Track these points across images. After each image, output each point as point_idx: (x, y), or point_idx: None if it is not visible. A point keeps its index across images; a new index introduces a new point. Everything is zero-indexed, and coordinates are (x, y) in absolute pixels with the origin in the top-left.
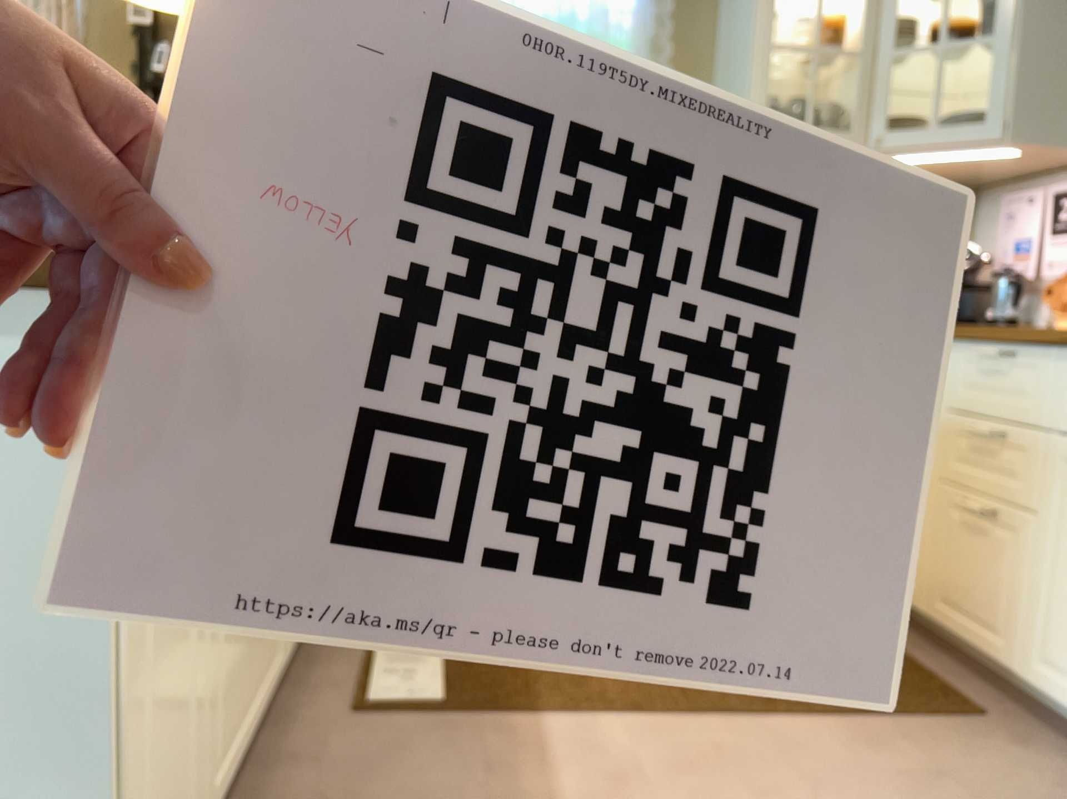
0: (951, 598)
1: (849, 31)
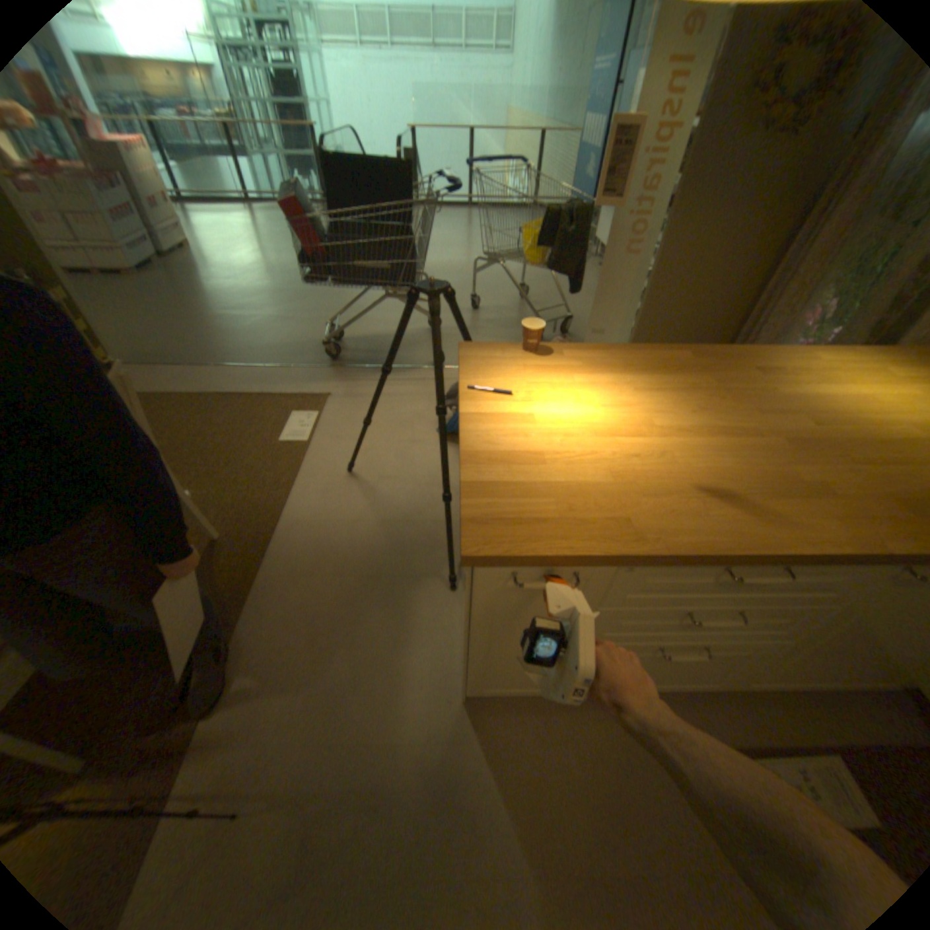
0: None
1: None
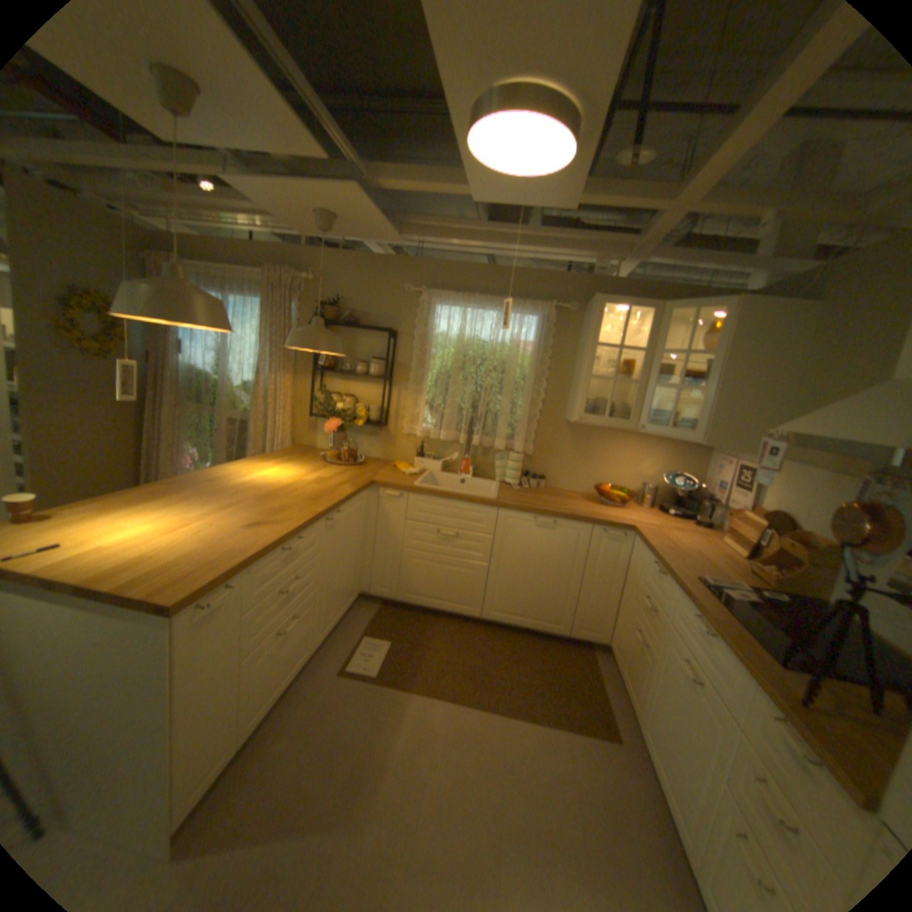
0: (628, 672)
1: (640, 364)
